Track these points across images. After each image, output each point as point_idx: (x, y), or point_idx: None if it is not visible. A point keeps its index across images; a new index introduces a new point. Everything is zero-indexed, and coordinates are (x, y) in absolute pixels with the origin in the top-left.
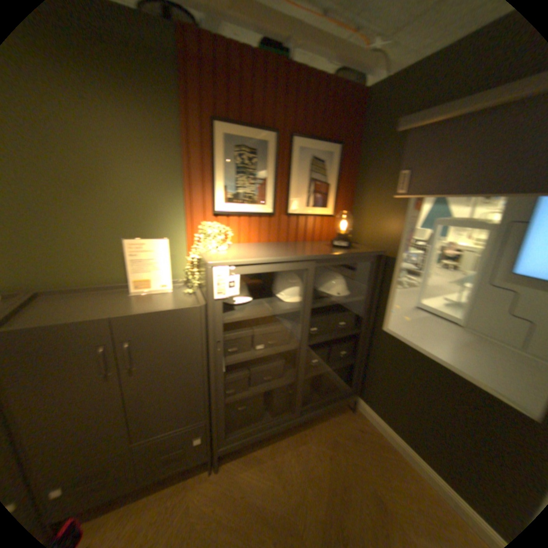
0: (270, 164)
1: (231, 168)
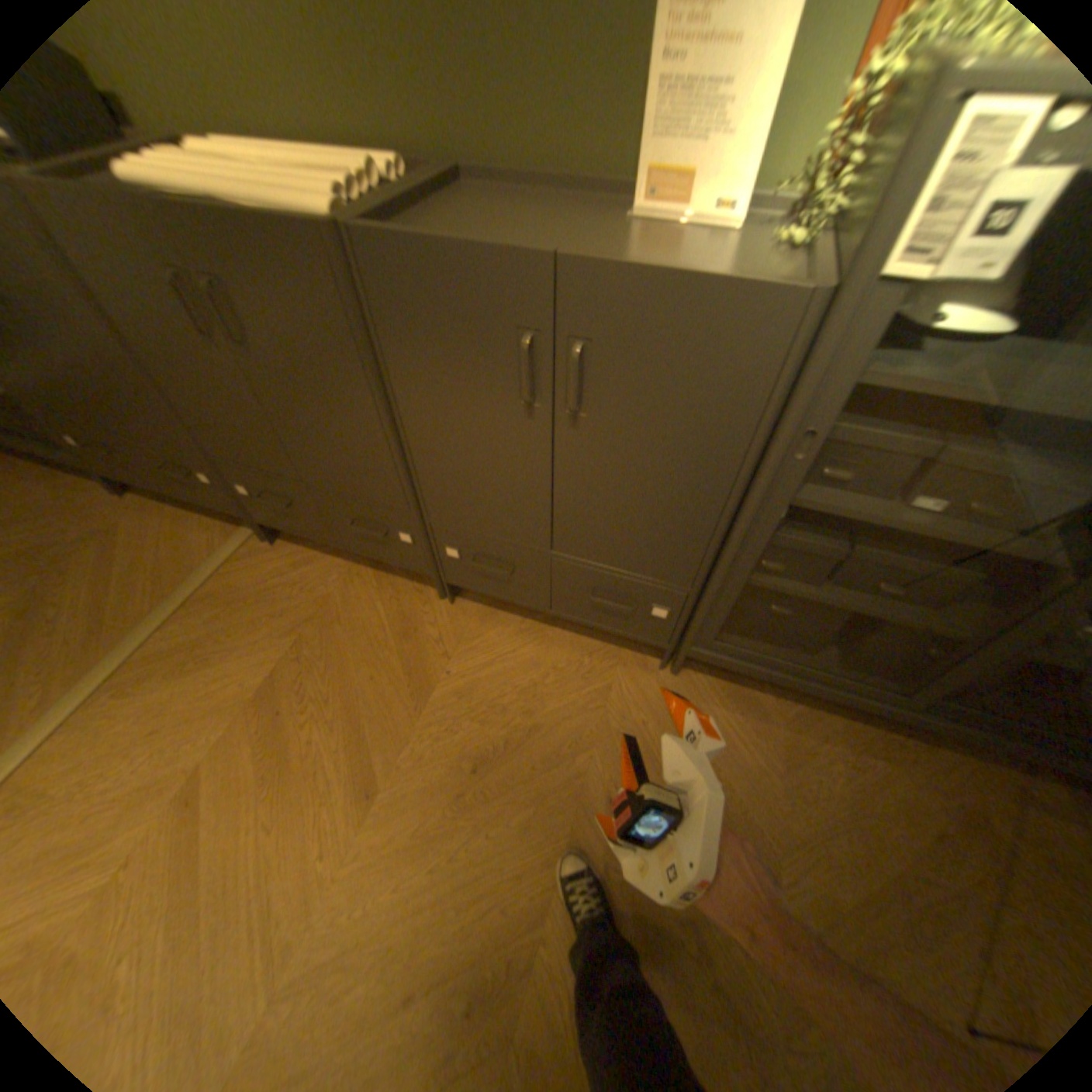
0: None
1: None
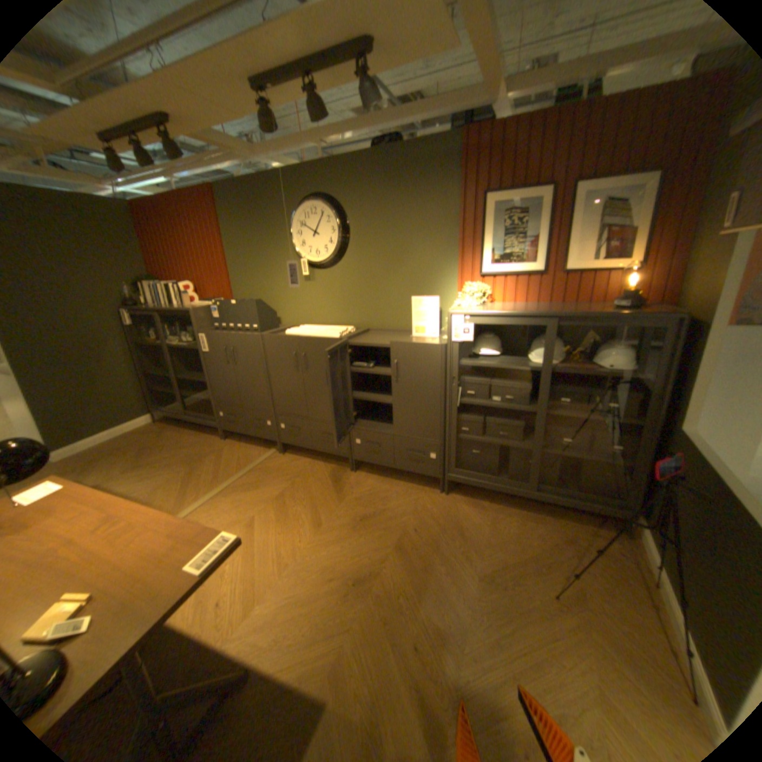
0: (545, 219)
1: (501, 232)
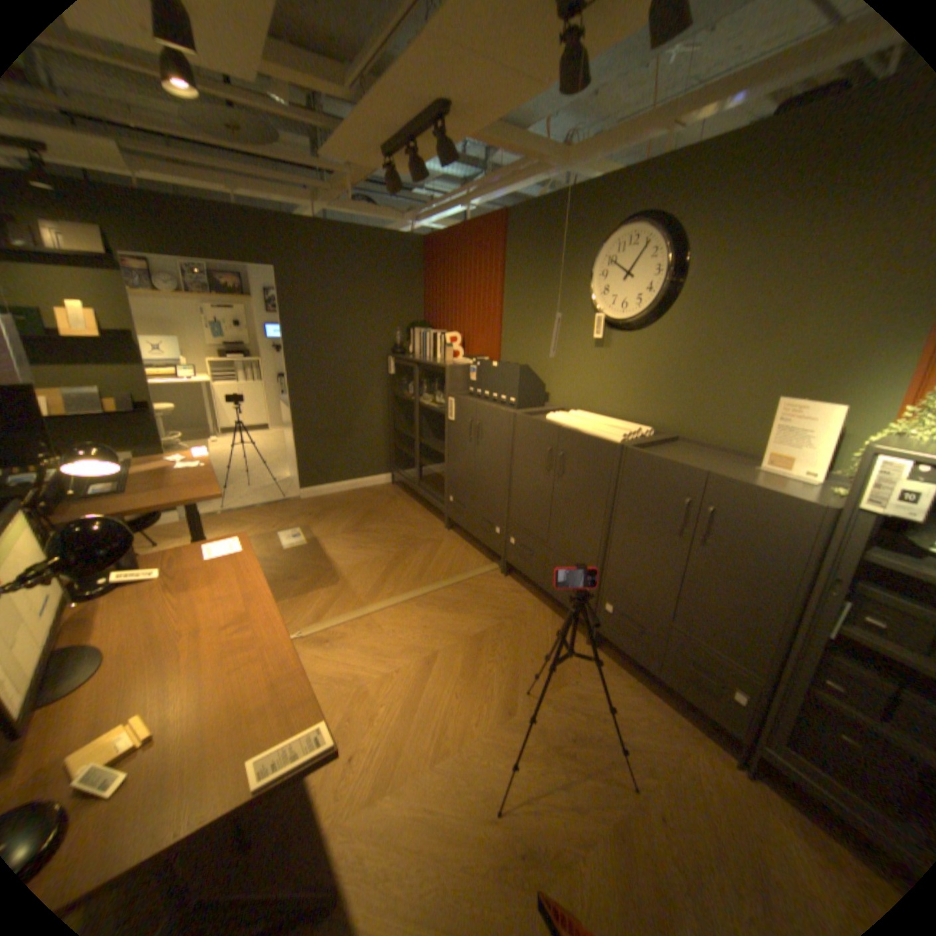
0: None
1: None
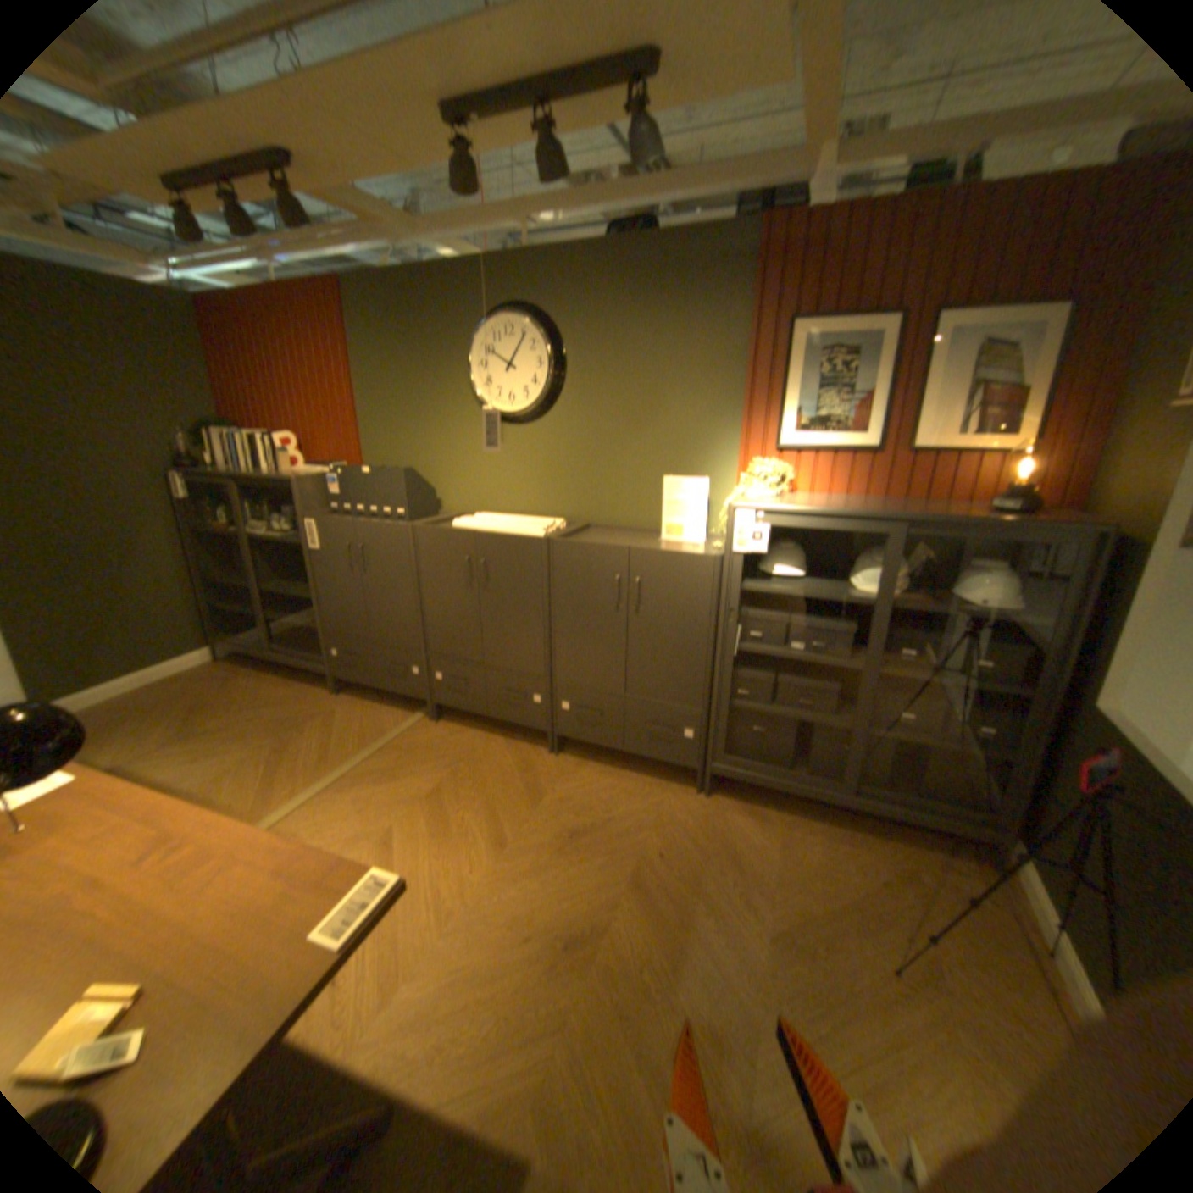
0: (886, 365)
1: (814, 380)
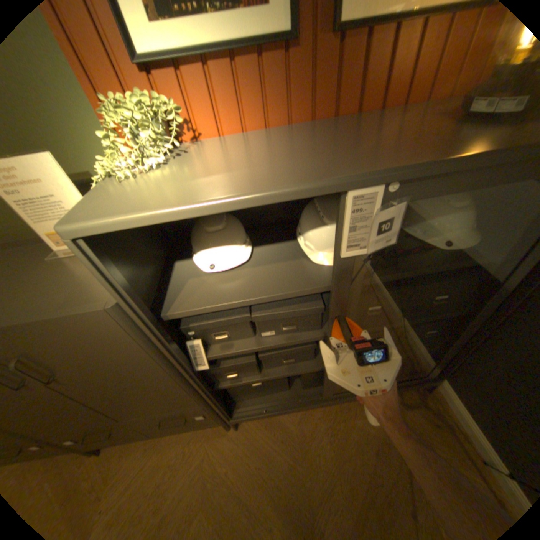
0: None
1: None
